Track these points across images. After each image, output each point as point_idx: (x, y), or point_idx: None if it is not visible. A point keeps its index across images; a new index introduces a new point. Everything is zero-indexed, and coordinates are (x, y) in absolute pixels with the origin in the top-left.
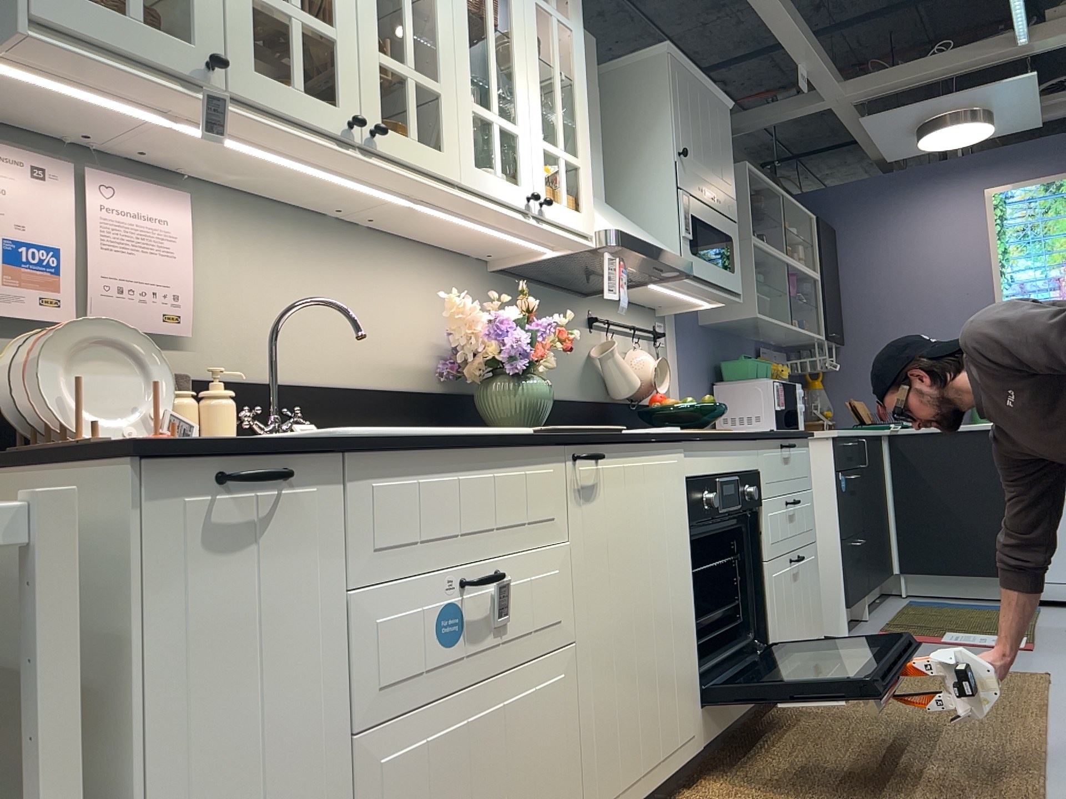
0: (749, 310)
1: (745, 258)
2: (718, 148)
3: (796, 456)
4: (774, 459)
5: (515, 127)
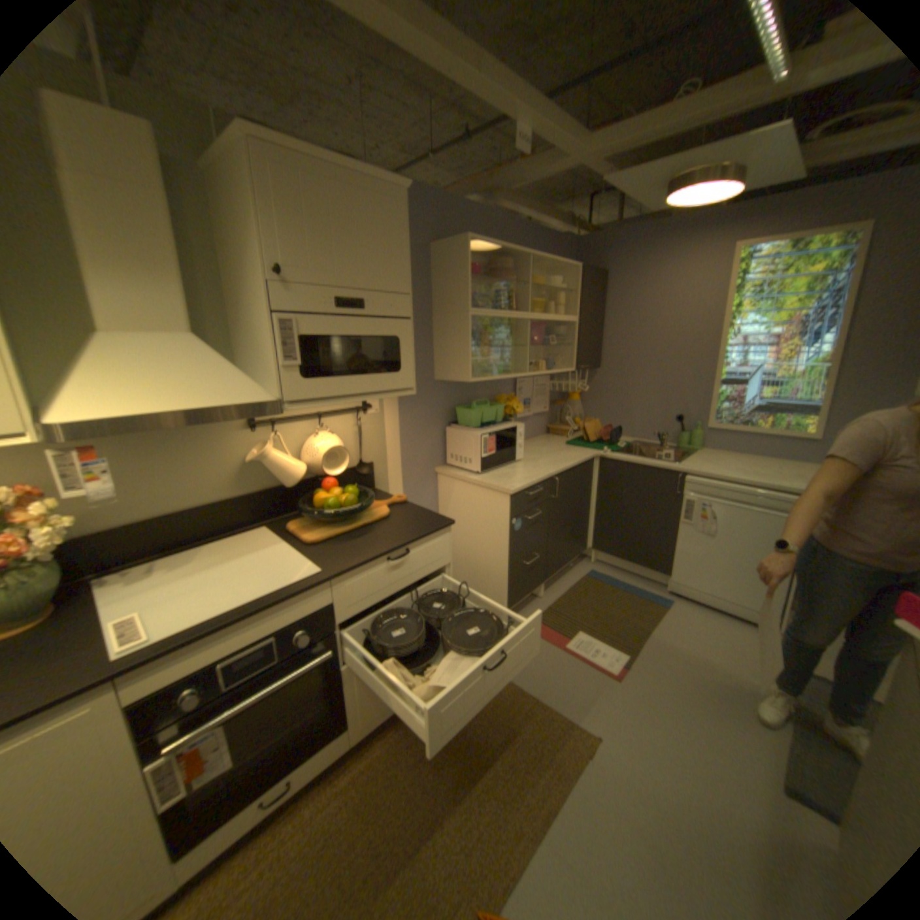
0: (471, 370)
1: (463, 328)
2: (370, 241)
3: (415, 555)
4: (365, 579)
5: None
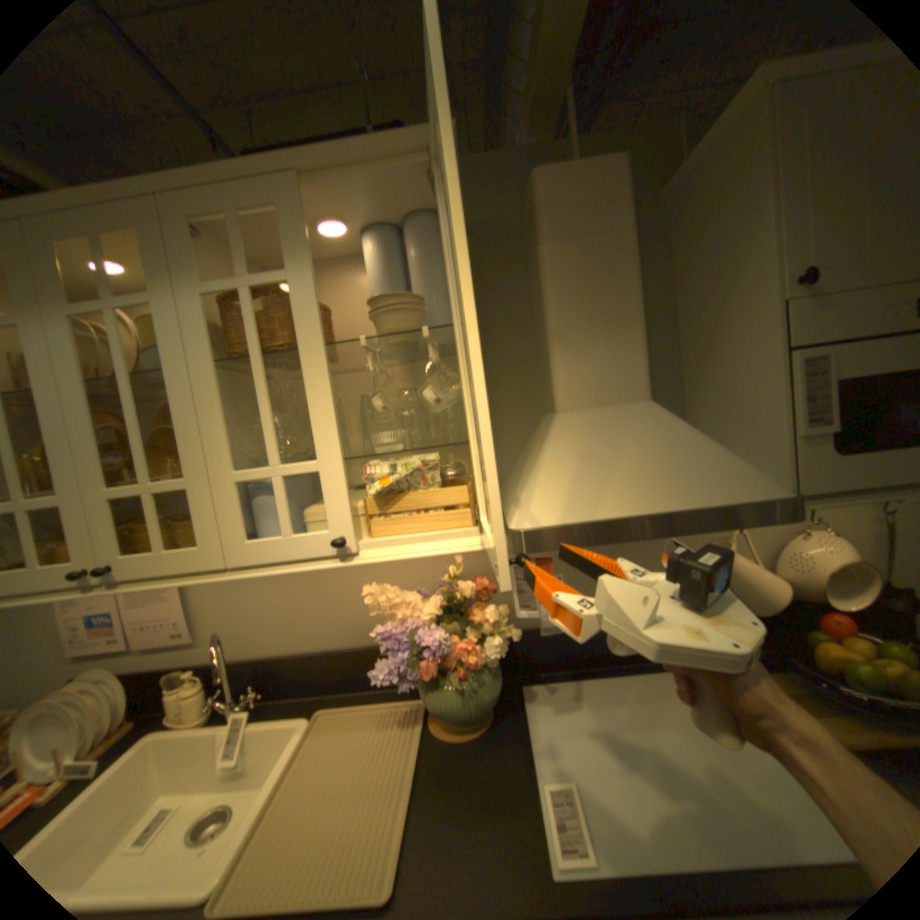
0: None
1: None
2: None
3: None
4: None
5: (309, 464)
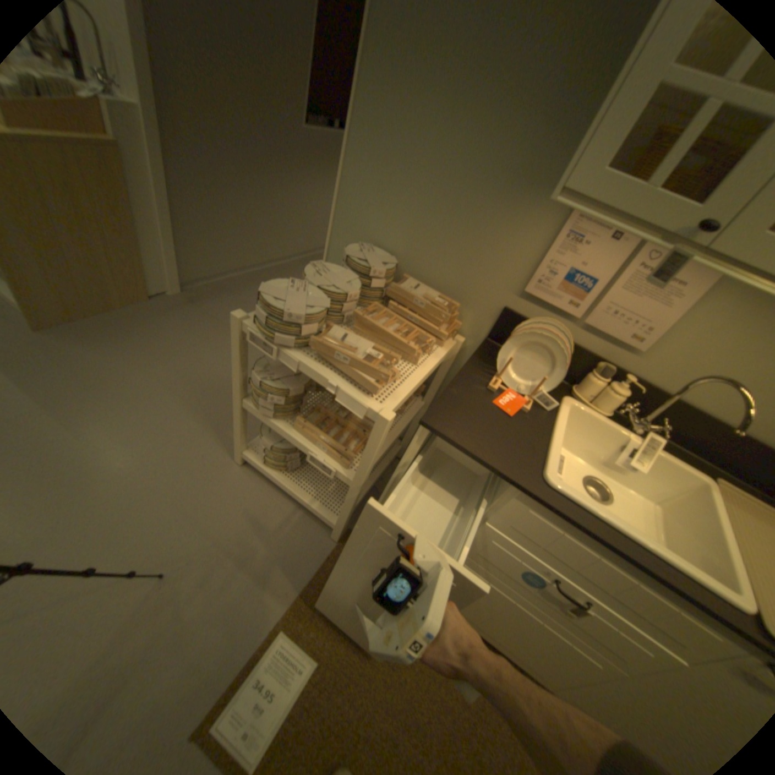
0: None
1: None
2: None
3: None
4: None
5: None
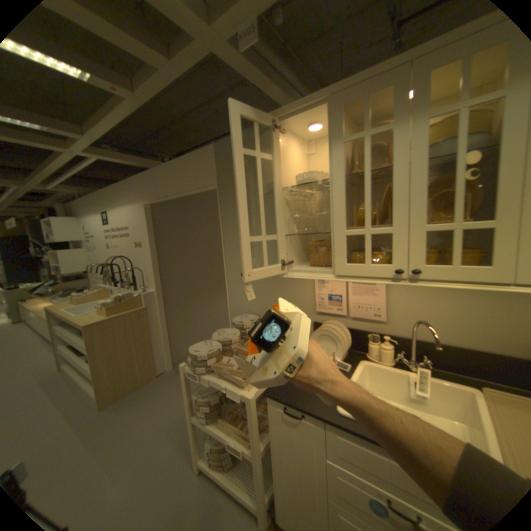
0: None
1: None
2: None
3: None
4: None
5: None
